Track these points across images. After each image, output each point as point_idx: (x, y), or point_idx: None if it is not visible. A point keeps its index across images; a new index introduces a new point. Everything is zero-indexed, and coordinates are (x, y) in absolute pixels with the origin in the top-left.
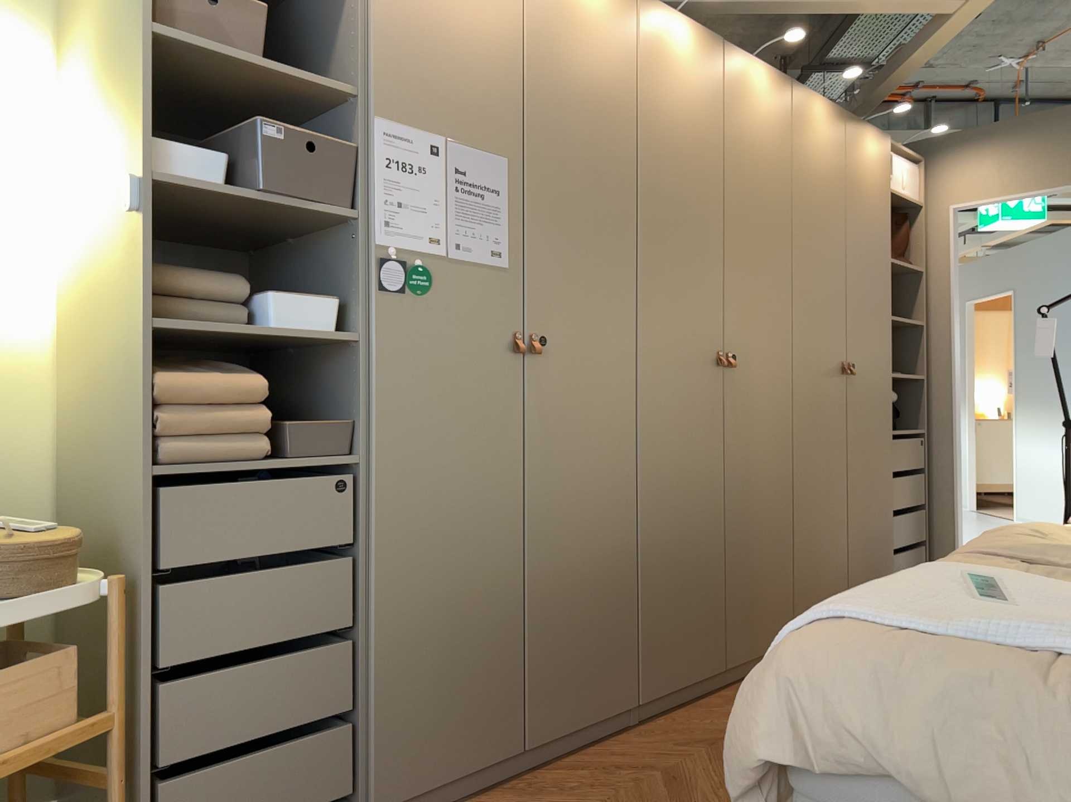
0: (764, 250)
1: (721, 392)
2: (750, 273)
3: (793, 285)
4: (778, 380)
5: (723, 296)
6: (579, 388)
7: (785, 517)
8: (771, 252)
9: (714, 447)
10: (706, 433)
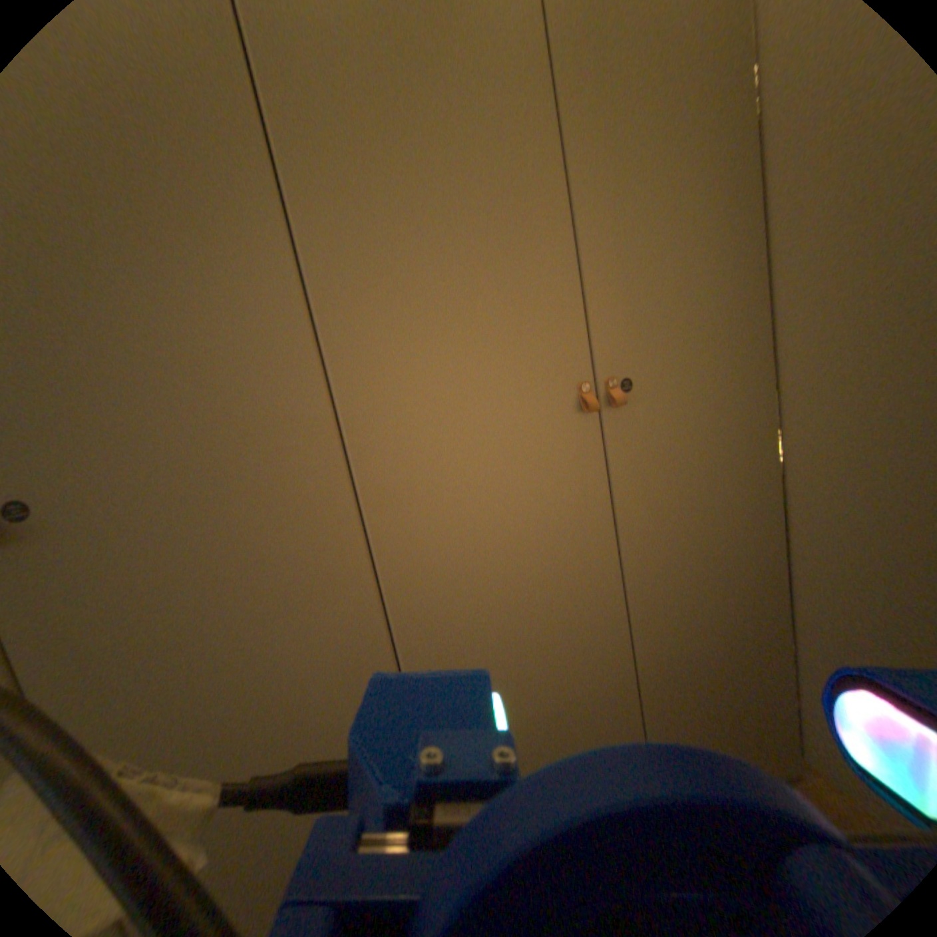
0: (683, 157)
1: (603, 451)
2: (649, 212)
3: (765, 210)
4: (739, 394)
5: (582, 278)
6: (178, 566)
7: (770, 605)
8: (702, 156)
9: (590, 553)
10: (566, 537)
